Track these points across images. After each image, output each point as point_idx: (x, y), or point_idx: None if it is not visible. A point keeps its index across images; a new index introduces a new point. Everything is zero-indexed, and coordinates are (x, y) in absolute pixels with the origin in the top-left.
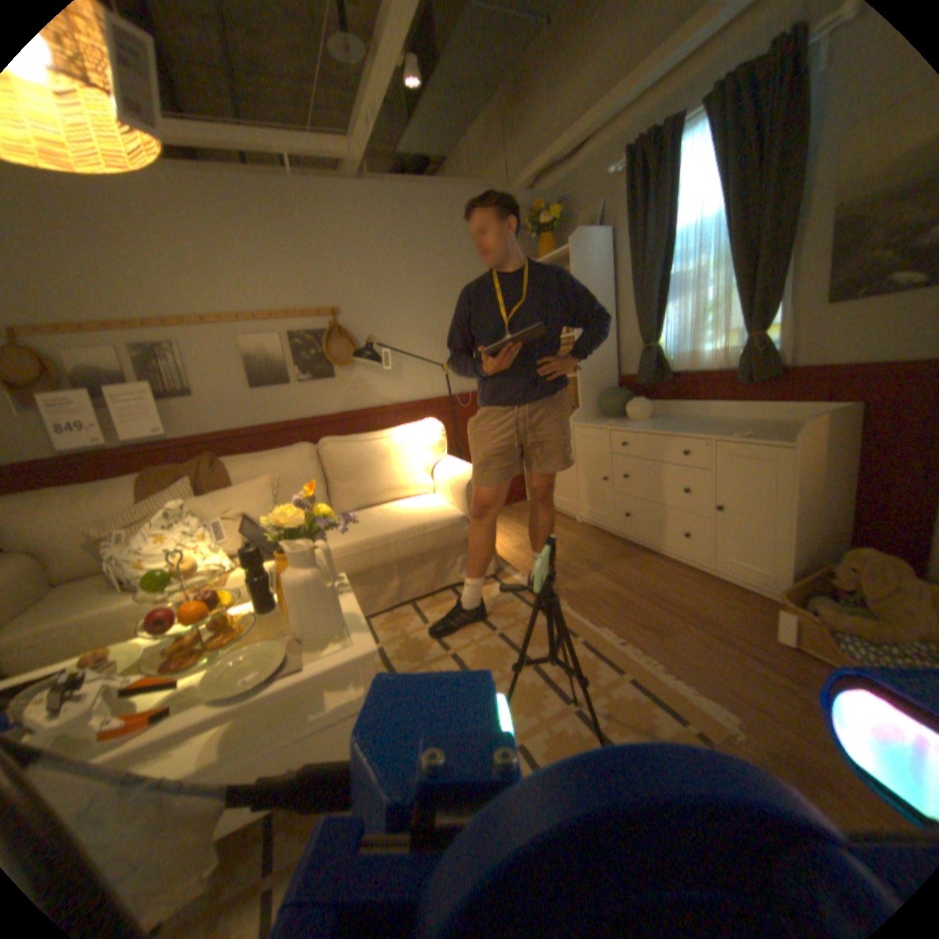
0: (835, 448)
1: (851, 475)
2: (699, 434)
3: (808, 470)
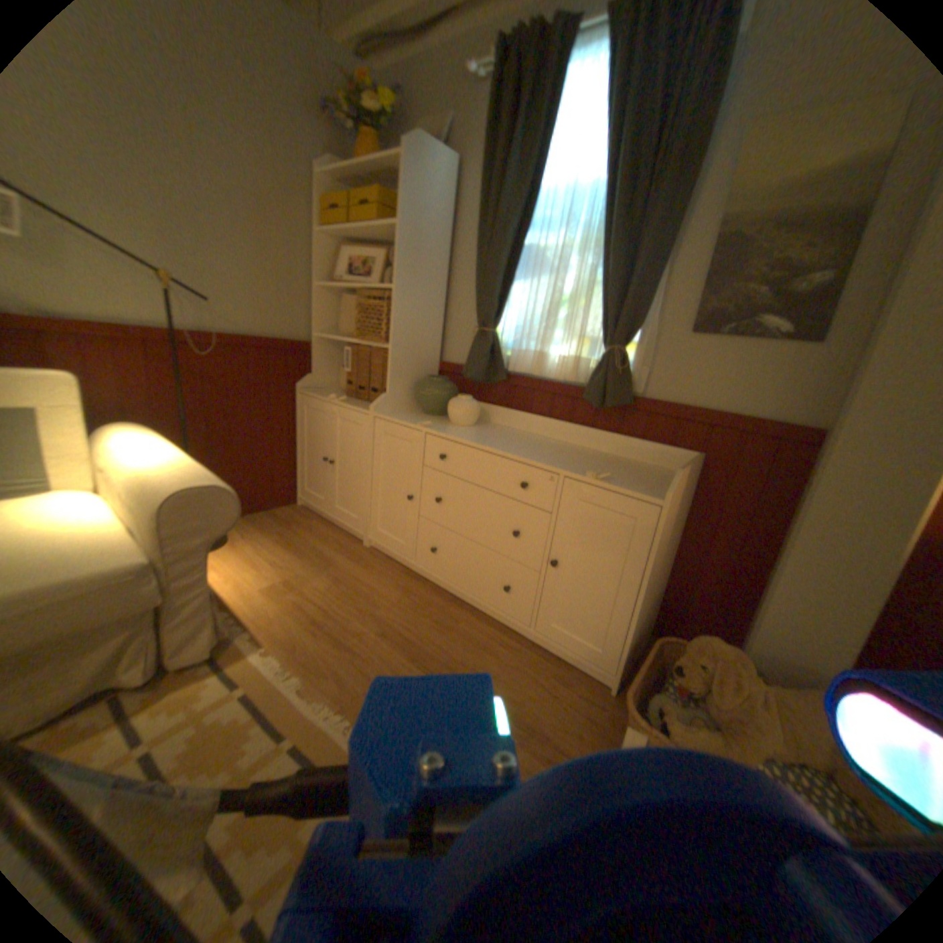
0: (682, 506)
1: (680, 532)
2: (543, 464)
3: (665, 535)
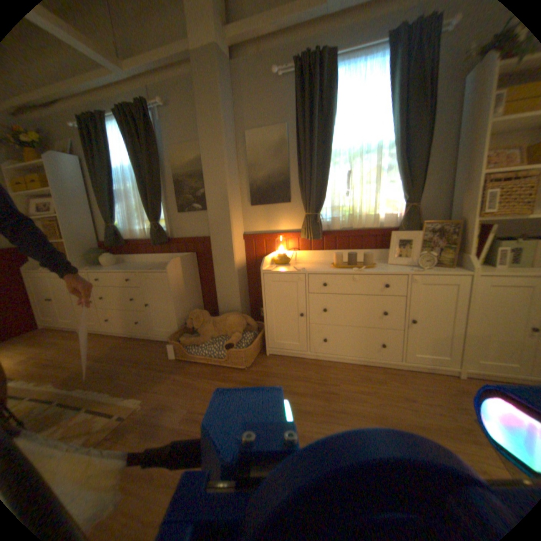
0: (186, 271)
1: (197, 282)
2: (132, 270)
3: (174, 281)
